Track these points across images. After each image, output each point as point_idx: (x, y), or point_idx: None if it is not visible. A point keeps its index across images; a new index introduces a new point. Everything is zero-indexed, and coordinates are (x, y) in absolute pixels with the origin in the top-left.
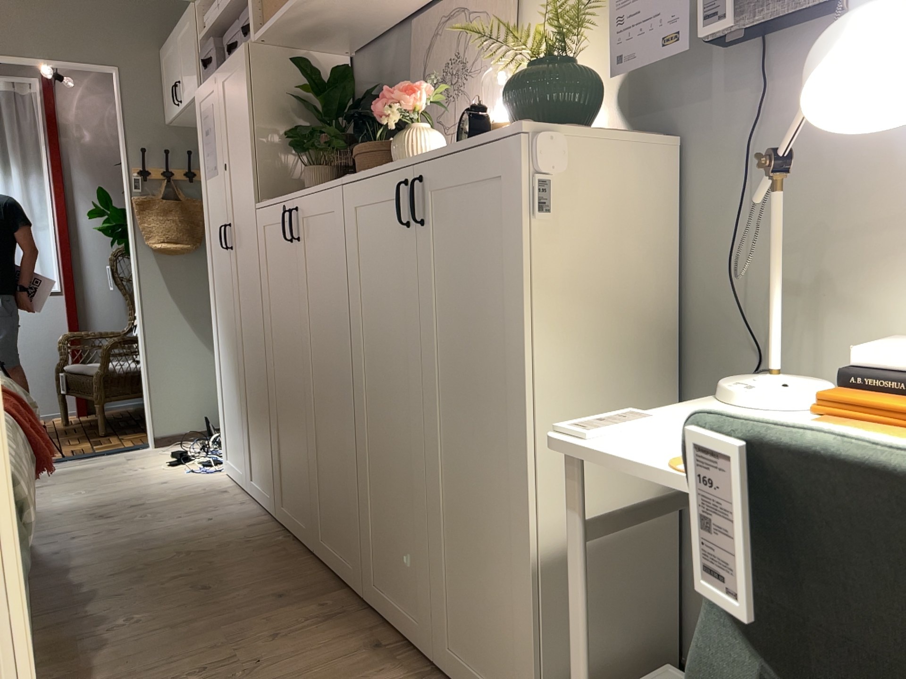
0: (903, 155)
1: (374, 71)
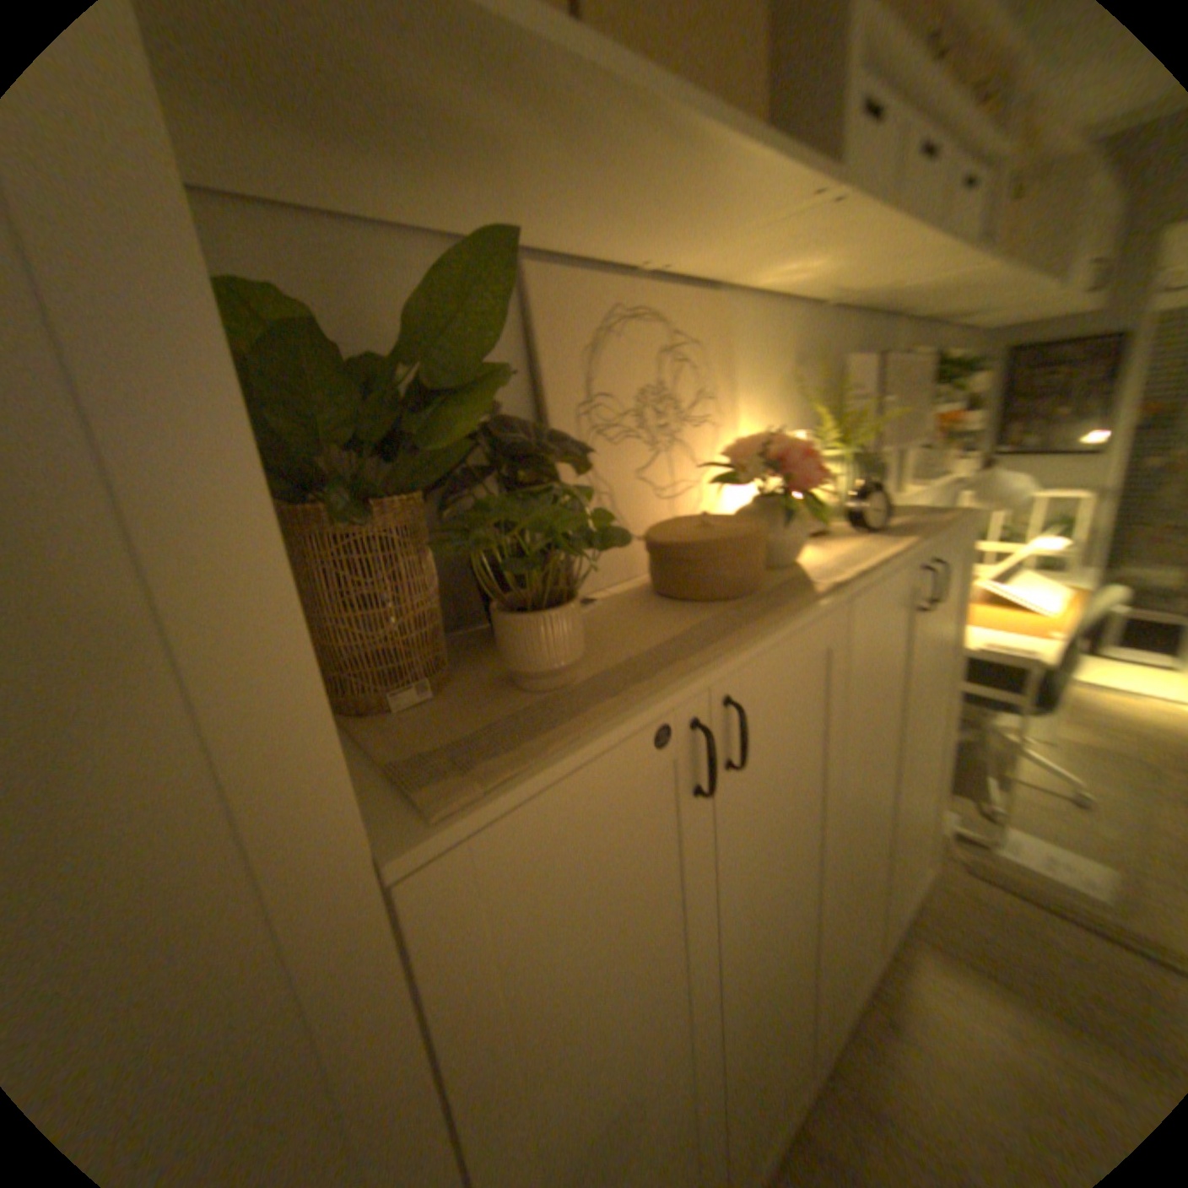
0: None
1: (323, 301)
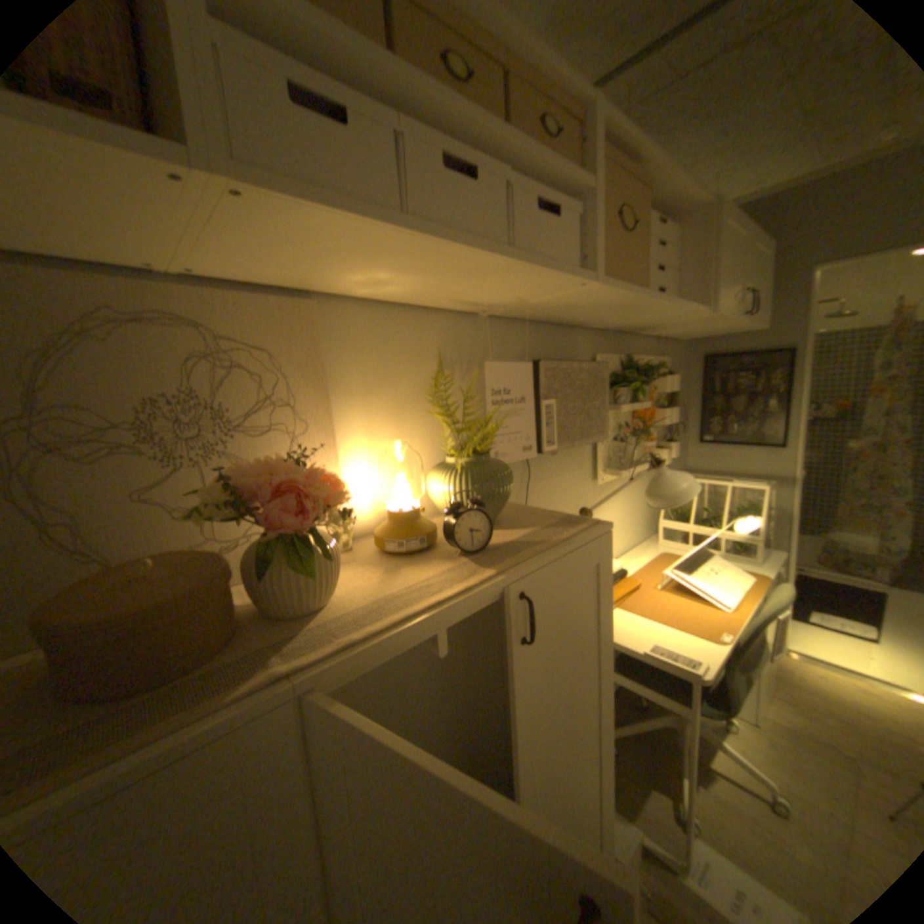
0: (562, 498)
1: None
